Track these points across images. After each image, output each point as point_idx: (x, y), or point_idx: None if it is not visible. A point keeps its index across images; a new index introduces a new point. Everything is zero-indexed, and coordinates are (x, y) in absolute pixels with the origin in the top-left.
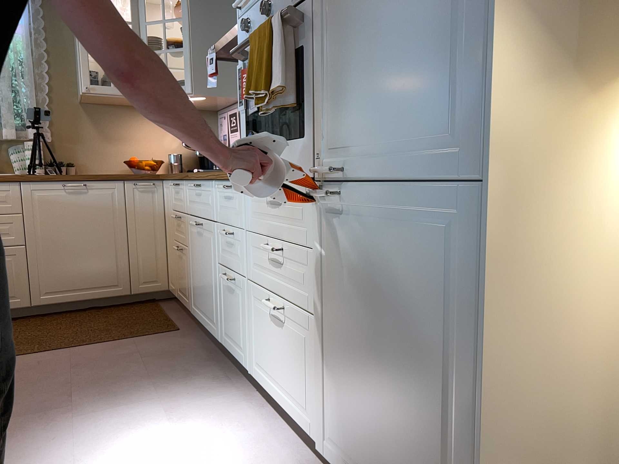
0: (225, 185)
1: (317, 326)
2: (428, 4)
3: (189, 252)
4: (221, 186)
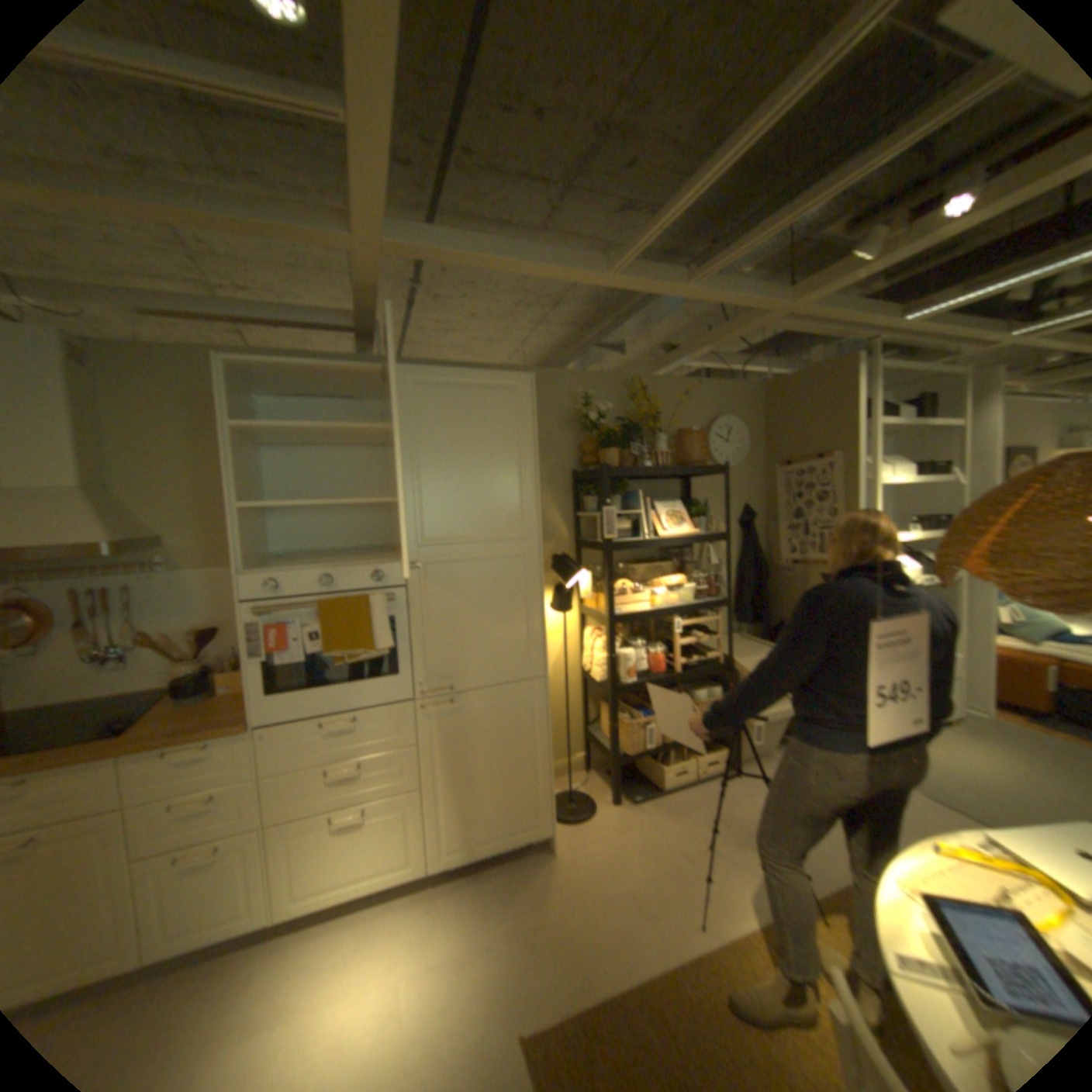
0: (188, 751)
1: (413, 797)
2: (506, 613)
3: None
4: (153, 757)
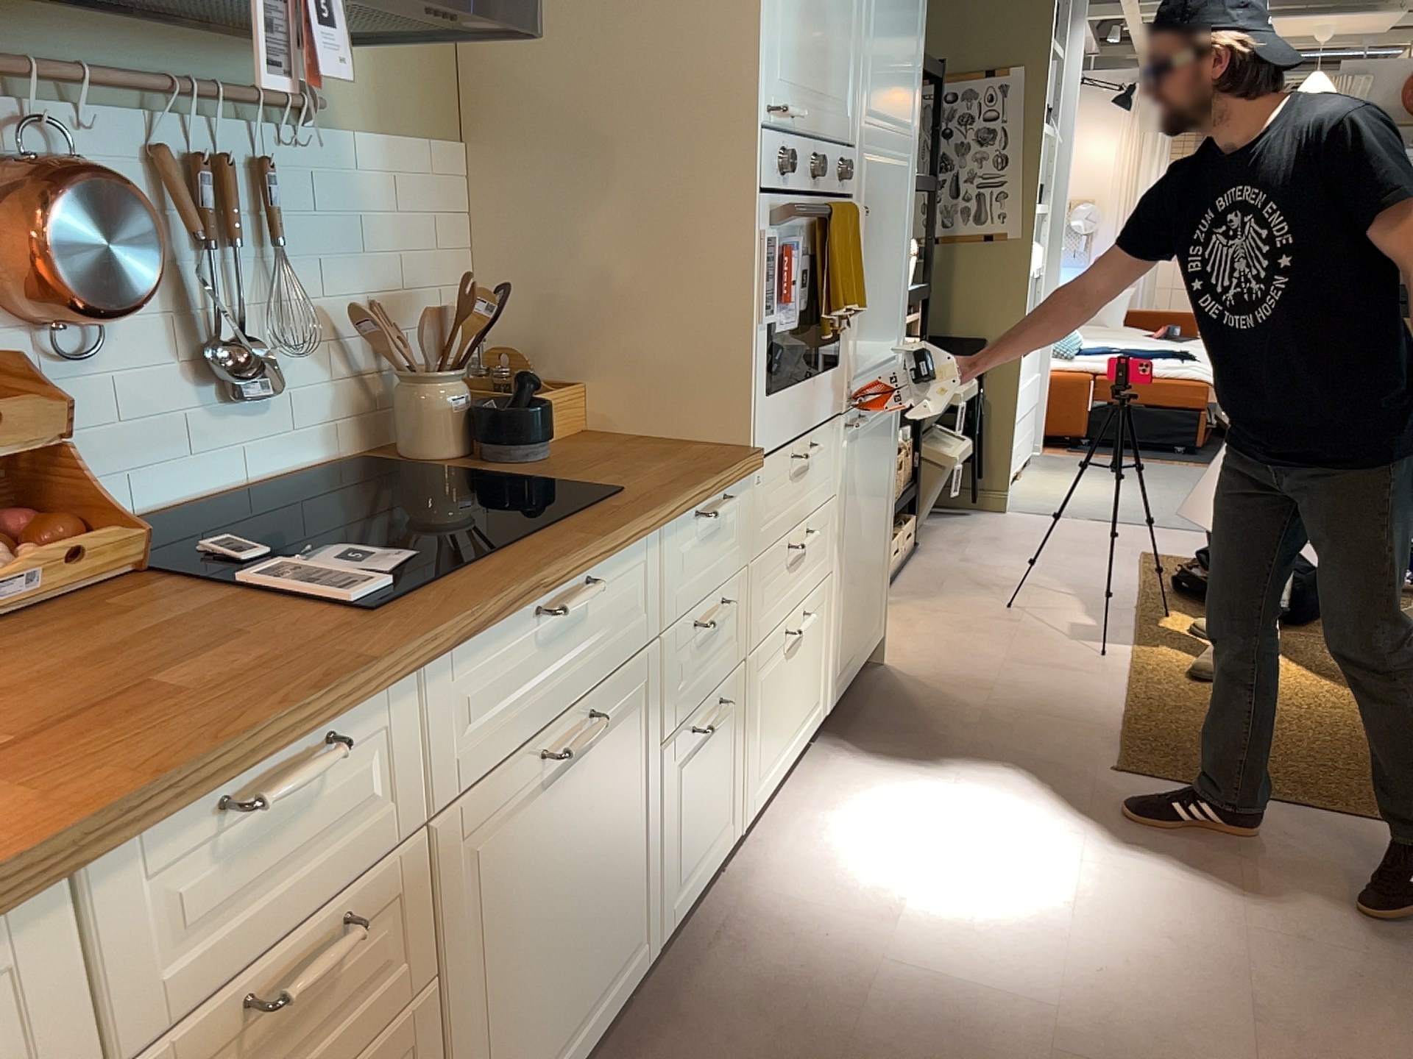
0: (720, 501)
1: (830, 582)
2: (895, 264)
3: (455, 974)
4: (687, 518)
